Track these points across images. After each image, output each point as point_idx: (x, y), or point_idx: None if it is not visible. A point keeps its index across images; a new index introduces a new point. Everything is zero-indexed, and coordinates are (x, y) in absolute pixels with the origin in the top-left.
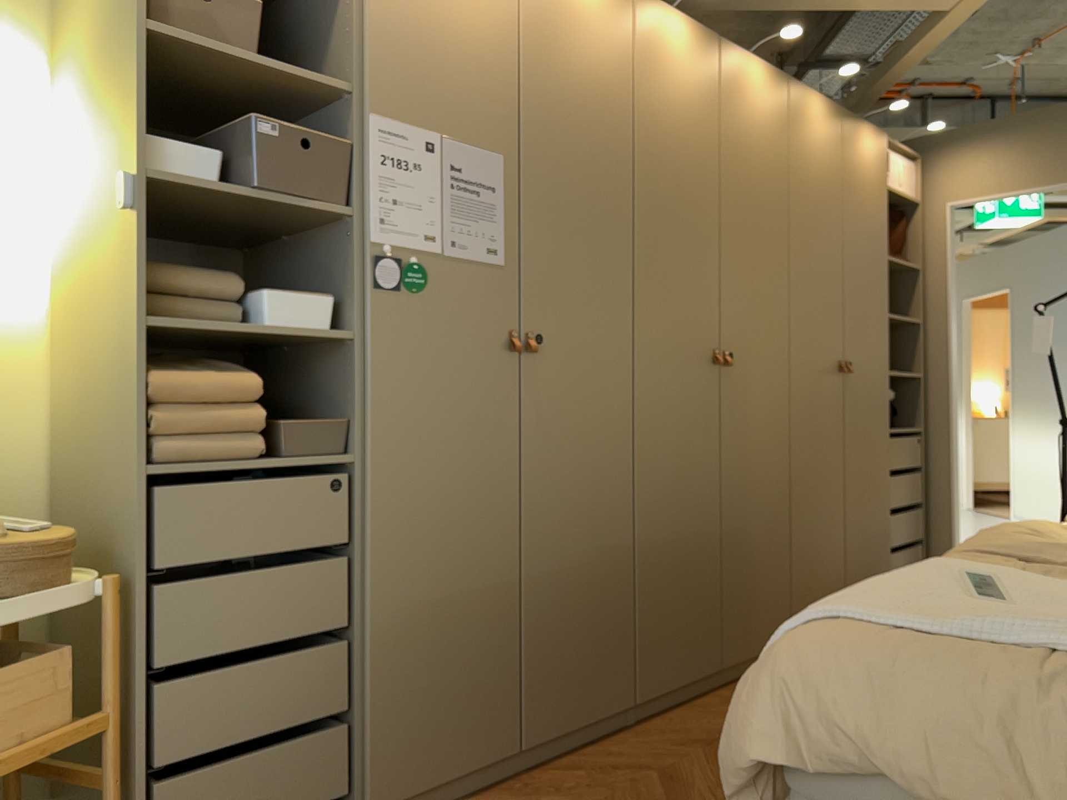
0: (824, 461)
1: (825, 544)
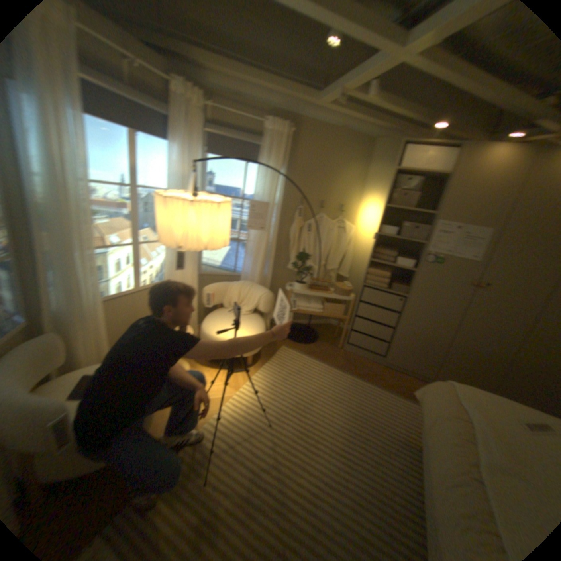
0: None
1: None
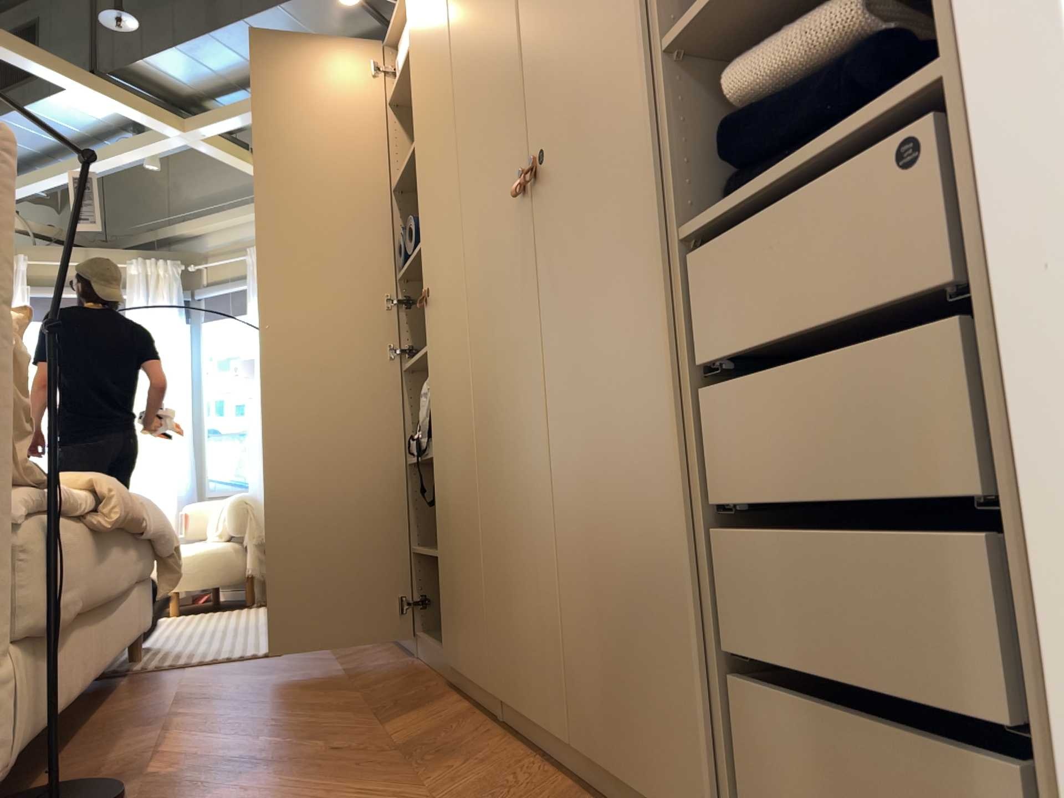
0: (508, 391)
1: (518, 541)
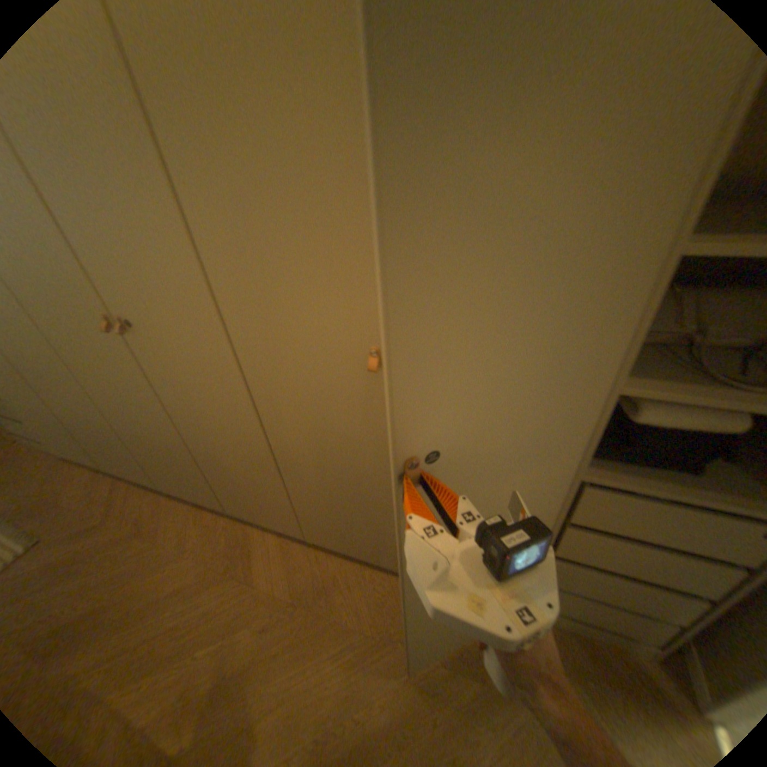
0: (330, 457)
1: (344, 516)
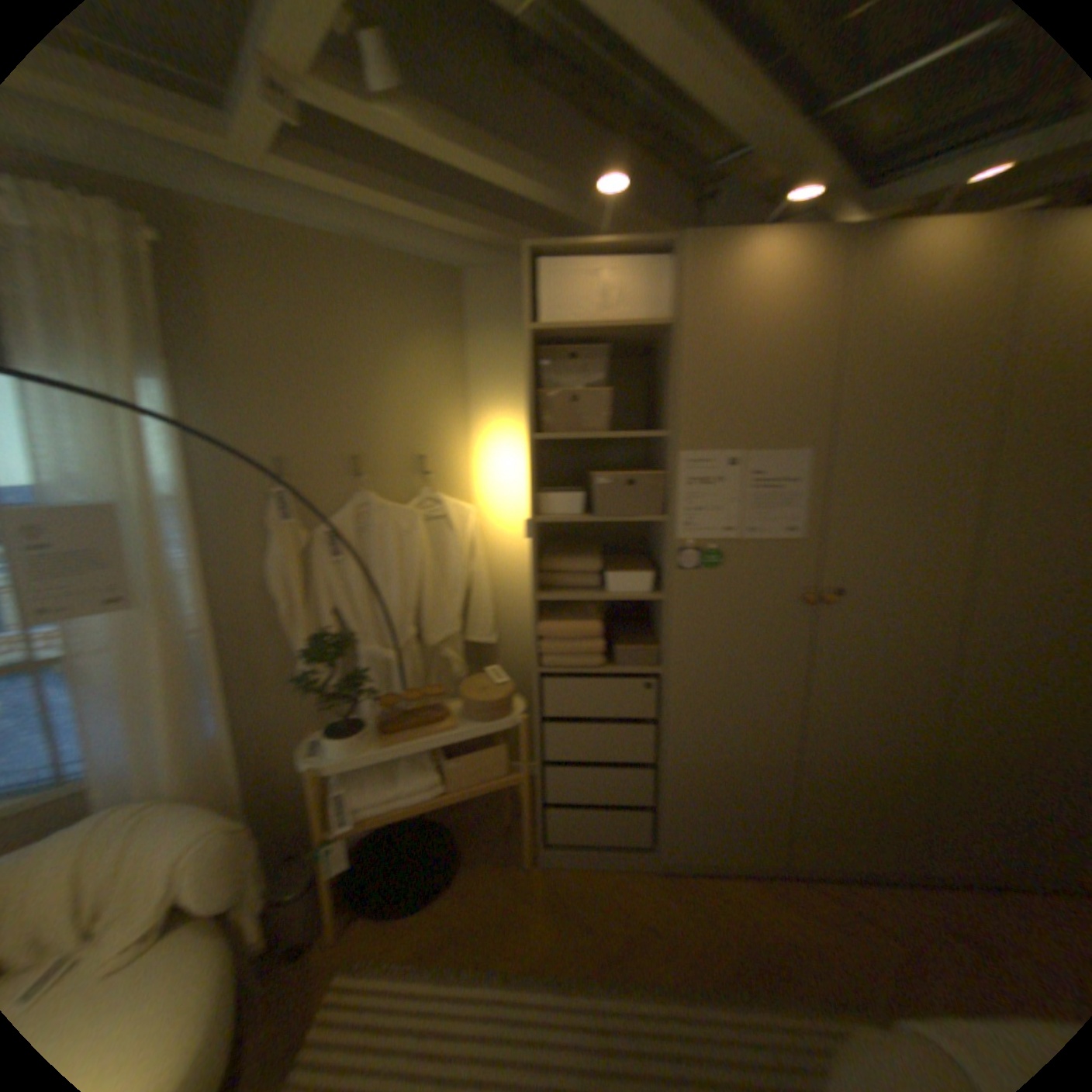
0: None
1: None
